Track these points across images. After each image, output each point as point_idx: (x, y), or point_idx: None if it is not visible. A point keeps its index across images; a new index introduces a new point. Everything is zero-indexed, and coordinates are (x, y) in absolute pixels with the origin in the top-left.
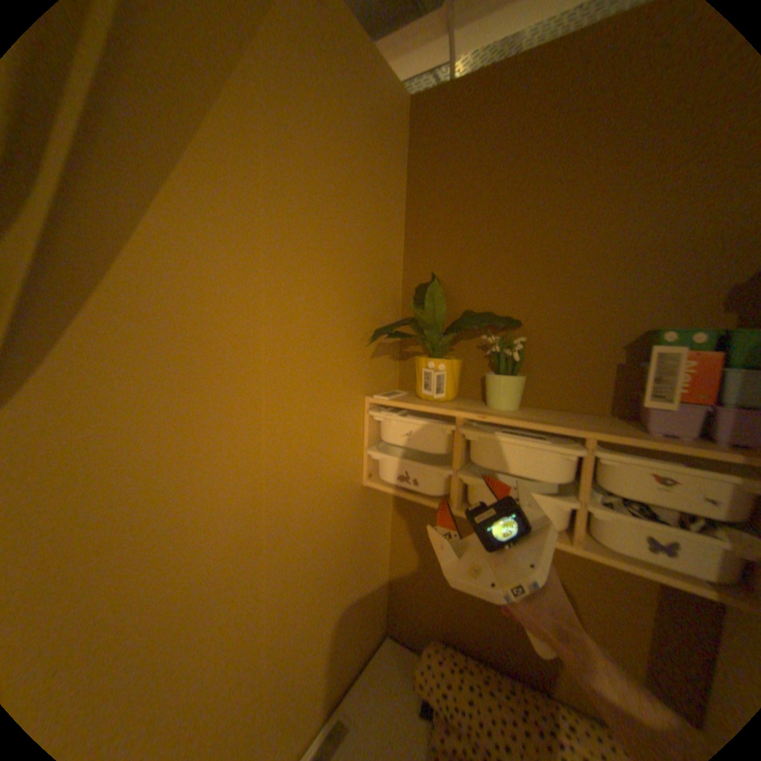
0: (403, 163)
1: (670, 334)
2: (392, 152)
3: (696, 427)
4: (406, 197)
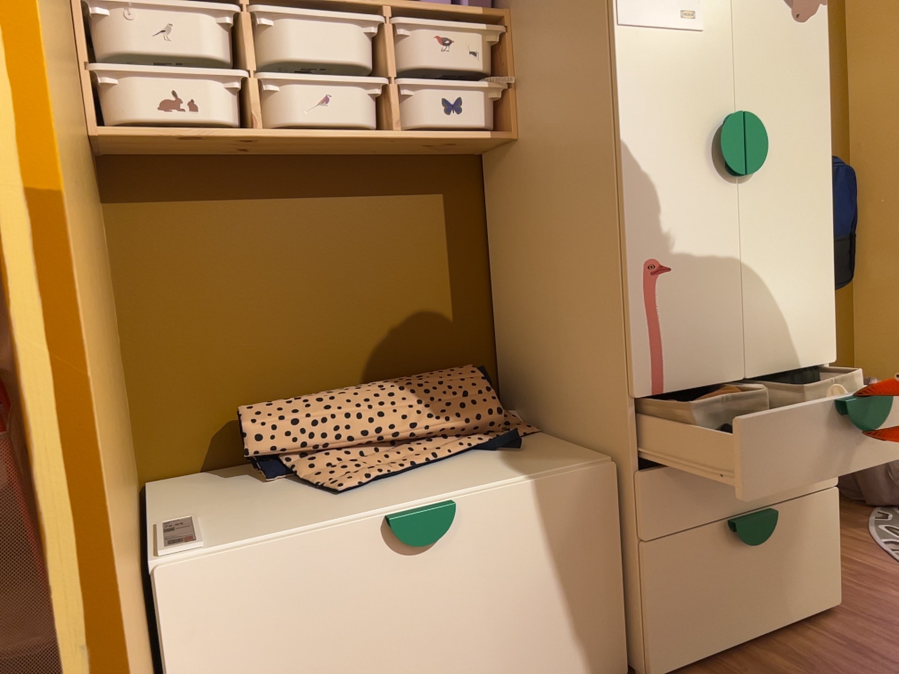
0: None
1: None
2: None
3: (448, 0)
4: None
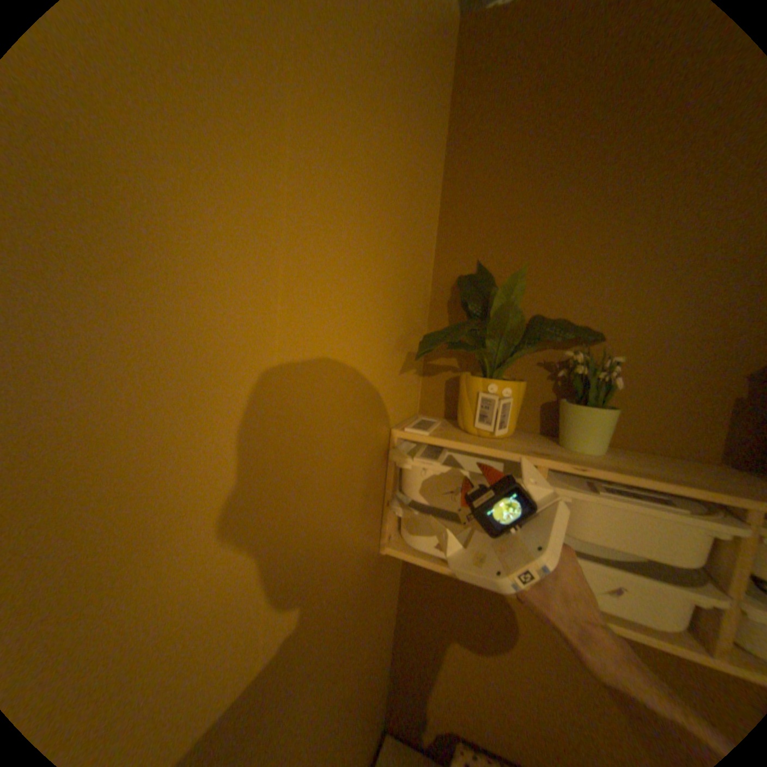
0: (448, 108)
1: None
2: (440, 85)
3: None
4: (446, 156)
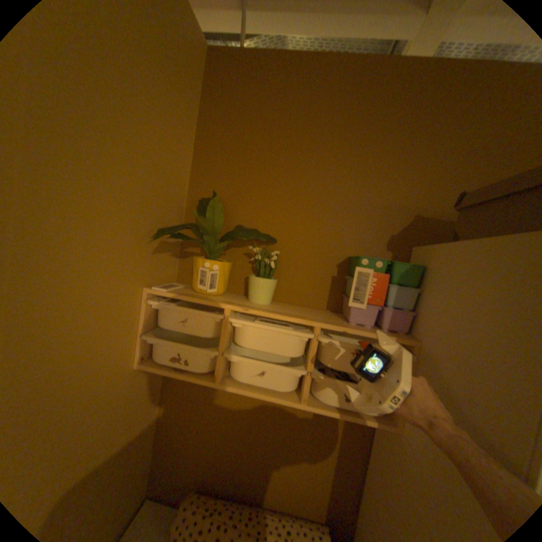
0: (198, 97)
1: (365, 260)
2: (188, 83)
3: (373, 320)
4: (197, 126)
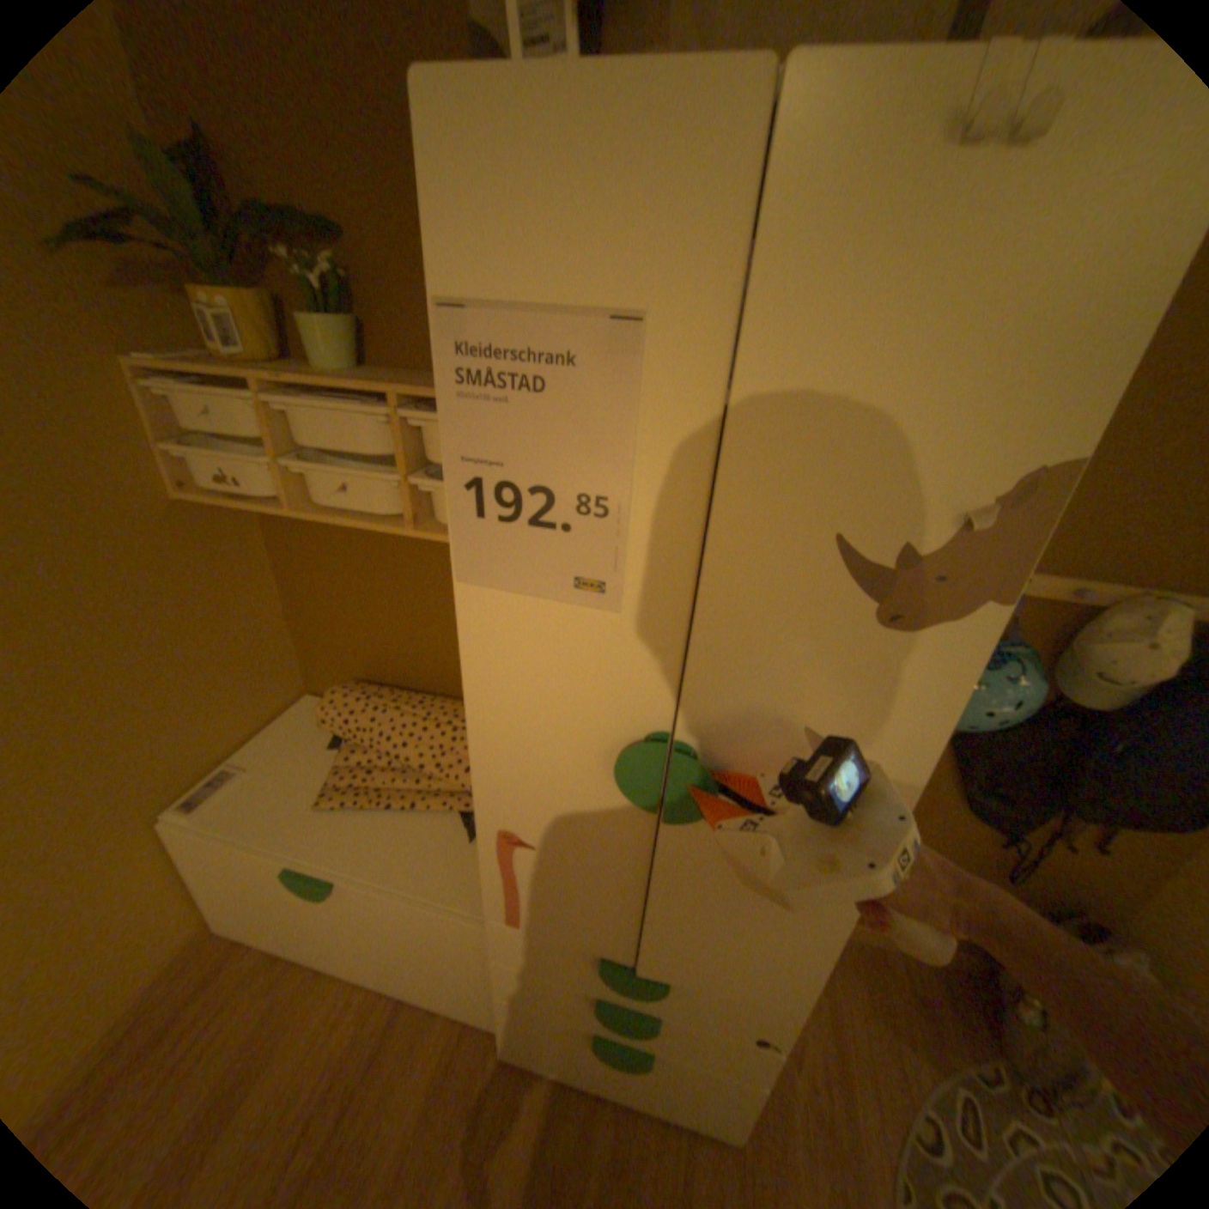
0: None
1: None
2: None
3: None
4: None
